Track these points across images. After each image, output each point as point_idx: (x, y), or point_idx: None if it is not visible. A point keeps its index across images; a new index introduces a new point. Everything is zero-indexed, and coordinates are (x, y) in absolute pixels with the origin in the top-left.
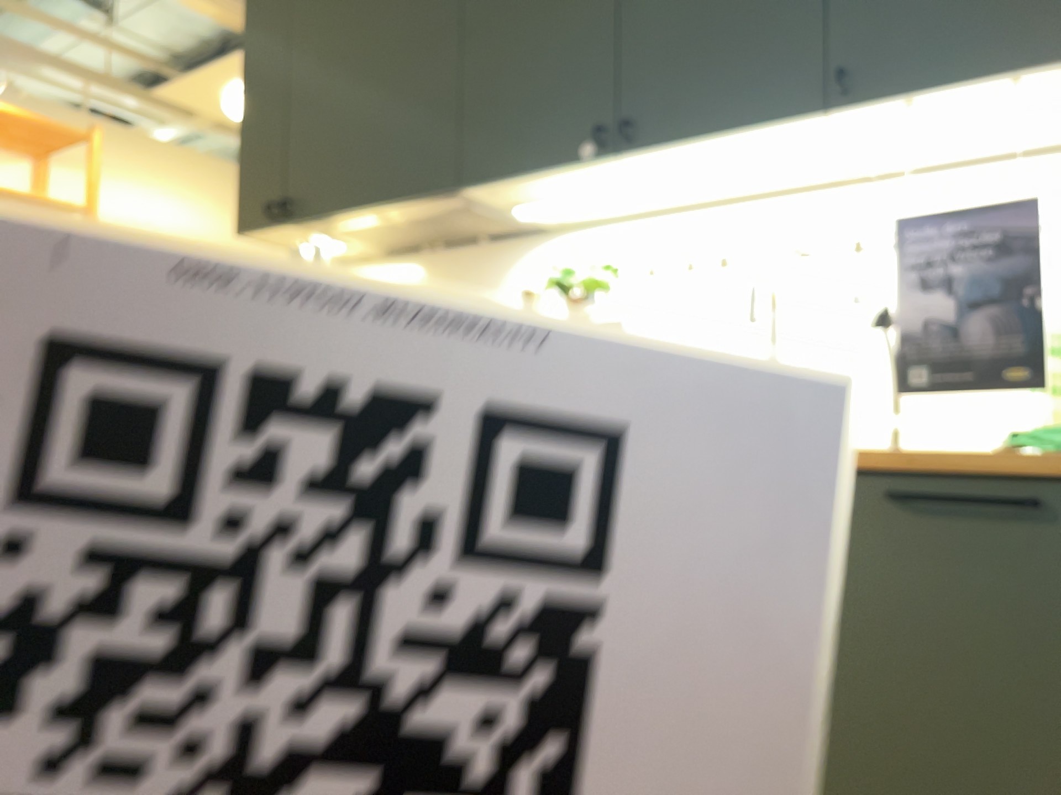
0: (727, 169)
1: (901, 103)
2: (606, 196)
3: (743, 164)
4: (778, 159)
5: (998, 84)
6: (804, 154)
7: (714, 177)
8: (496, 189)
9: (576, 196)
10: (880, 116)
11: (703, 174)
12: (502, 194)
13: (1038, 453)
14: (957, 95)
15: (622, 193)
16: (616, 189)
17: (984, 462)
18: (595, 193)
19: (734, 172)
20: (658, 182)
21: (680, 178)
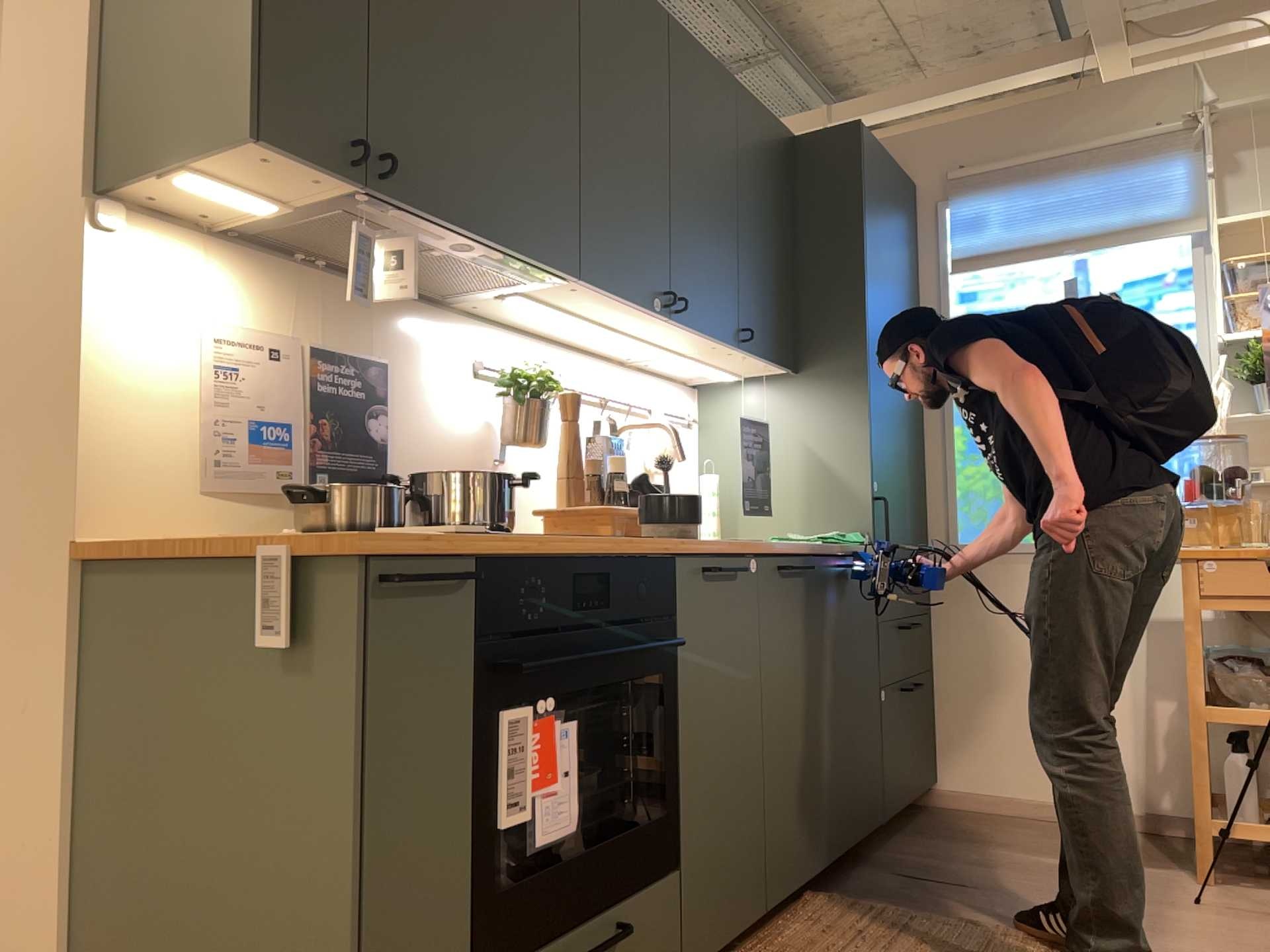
0: (646, 339)
1: (748, 354)
2: (578, 319)
3: (652, 340)
4: (664, 346)
5: (766, 362)
6: (673, 349)
7: (634, 339)
8: (581, 288)
9: (569, 310)
10: (731, 353)
11: (636, 335)
12: (565, 289)
13: (839, 545)
14: (754, 359)
15: (591, 323)
16: (593, 319)
17: (847, 549)
18: (582, 315)
19: (644, 342)
20: (615, 328)
21: (625, 331)
